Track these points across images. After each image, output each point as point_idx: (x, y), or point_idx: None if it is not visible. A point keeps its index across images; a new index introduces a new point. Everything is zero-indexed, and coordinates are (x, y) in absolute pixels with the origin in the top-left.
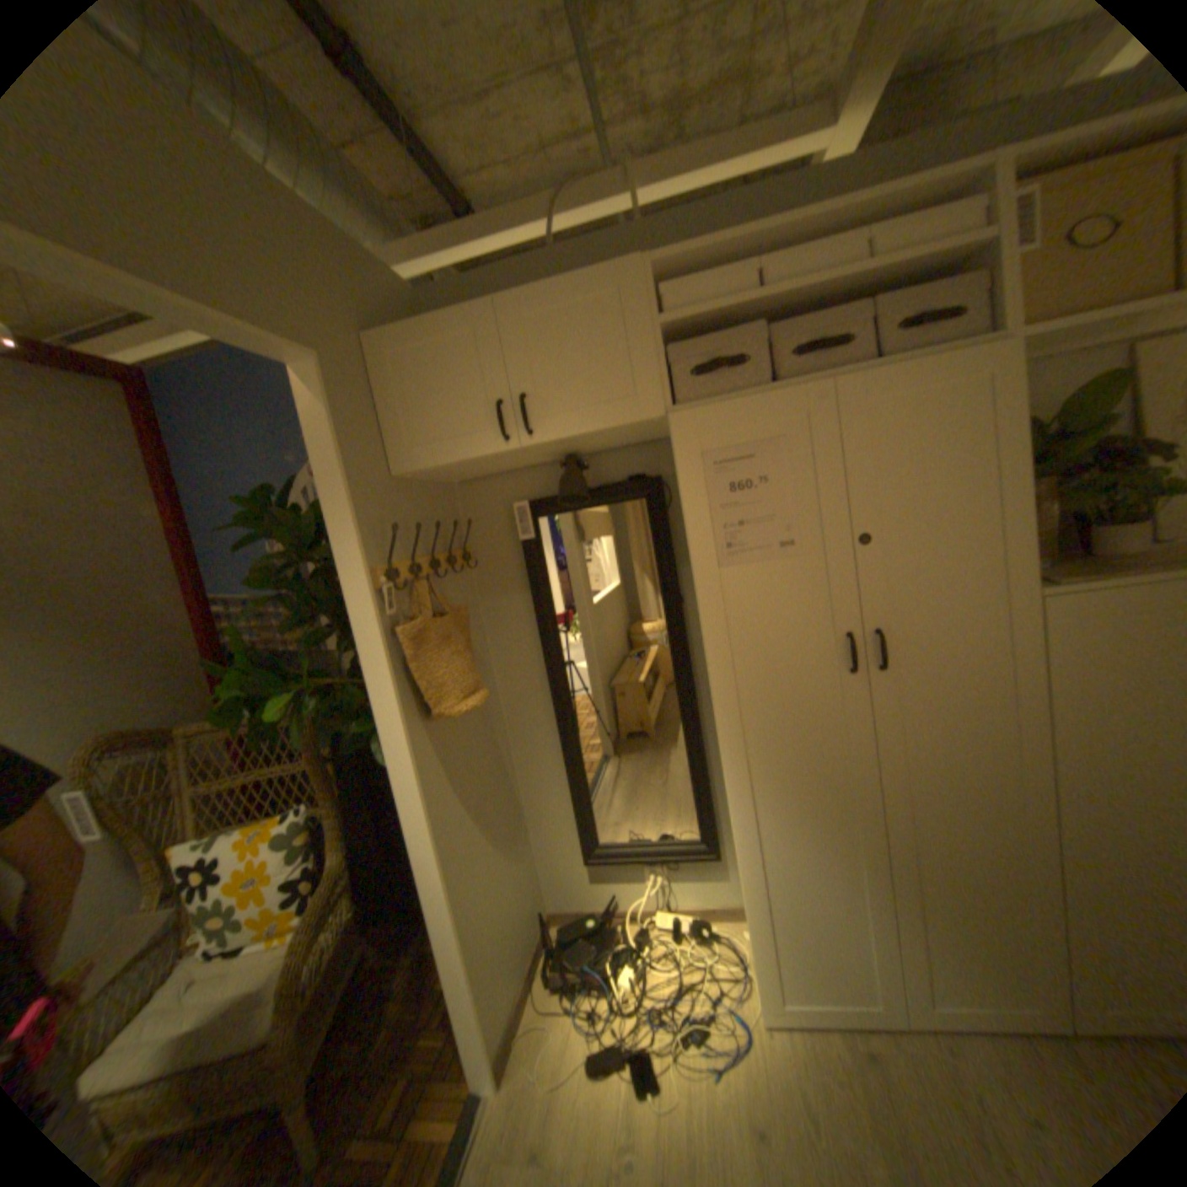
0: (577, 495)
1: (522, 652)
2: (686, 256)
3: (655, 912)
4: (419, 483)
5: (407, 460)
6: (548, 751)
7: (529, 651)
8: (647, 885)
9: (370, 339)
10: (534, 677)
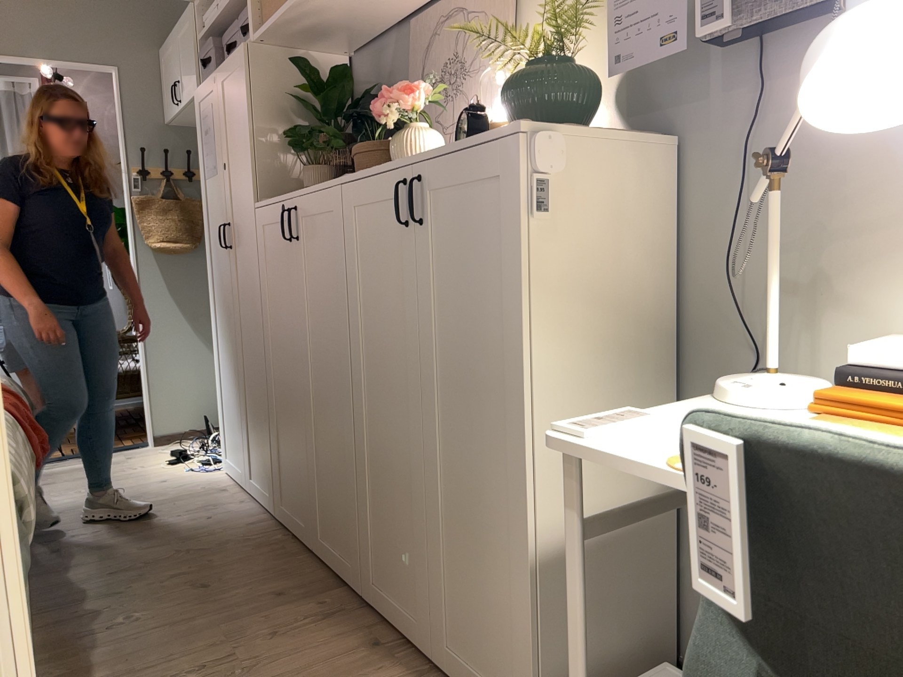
0: None
1: None
2: None
3: None
4: (190, 128)
5: (165, 115)
6: None
7: None
8: None
9: (159, 53)
10: None
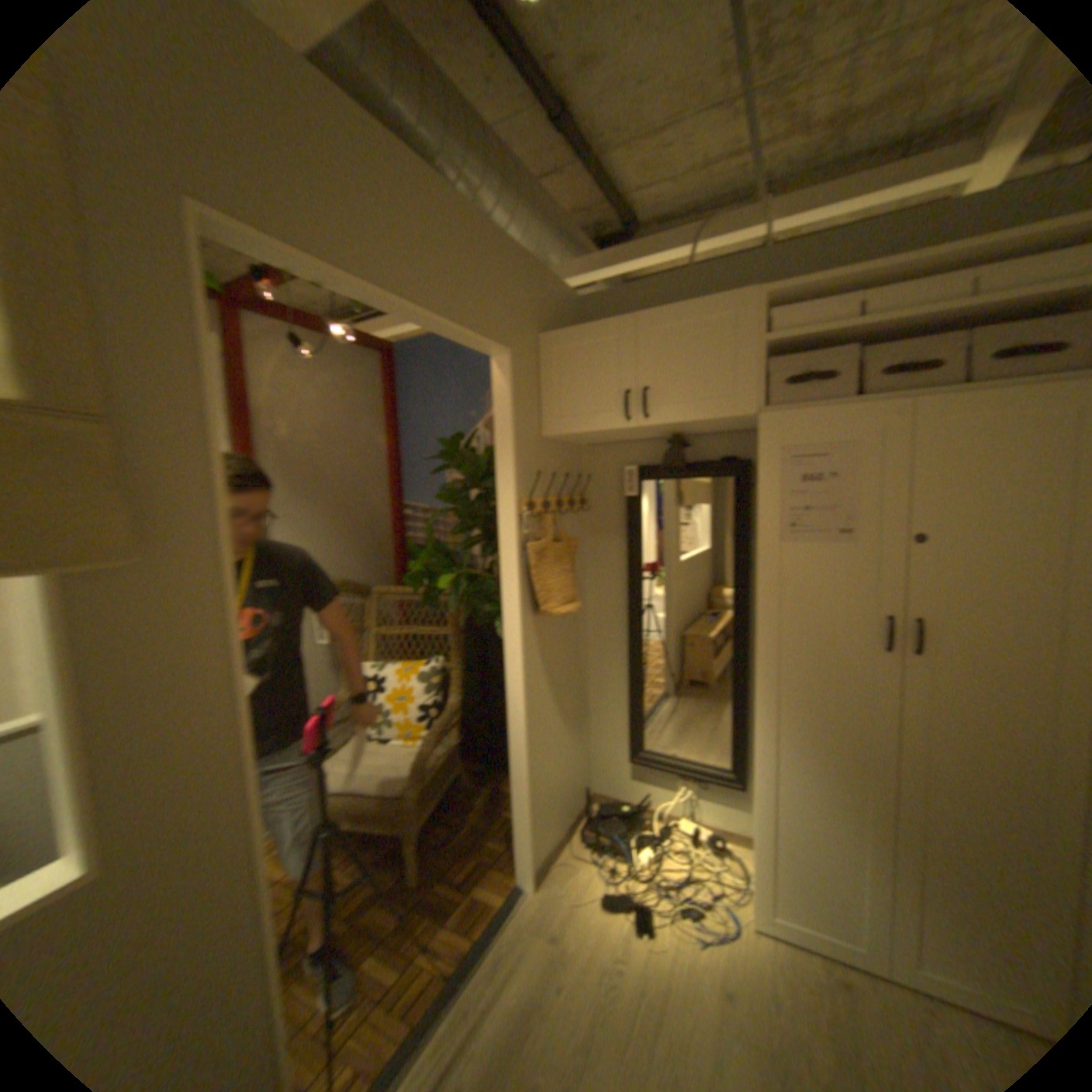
0: (675, 468)
1: (610, 584)
2: (797, 289)
3: (680, 818)
4: (557, 444)
5: (553, 428)
6: (617, 666)
7: (616, 585)
8: (677, 795)
9: (543, 340)
10: (616, 605)
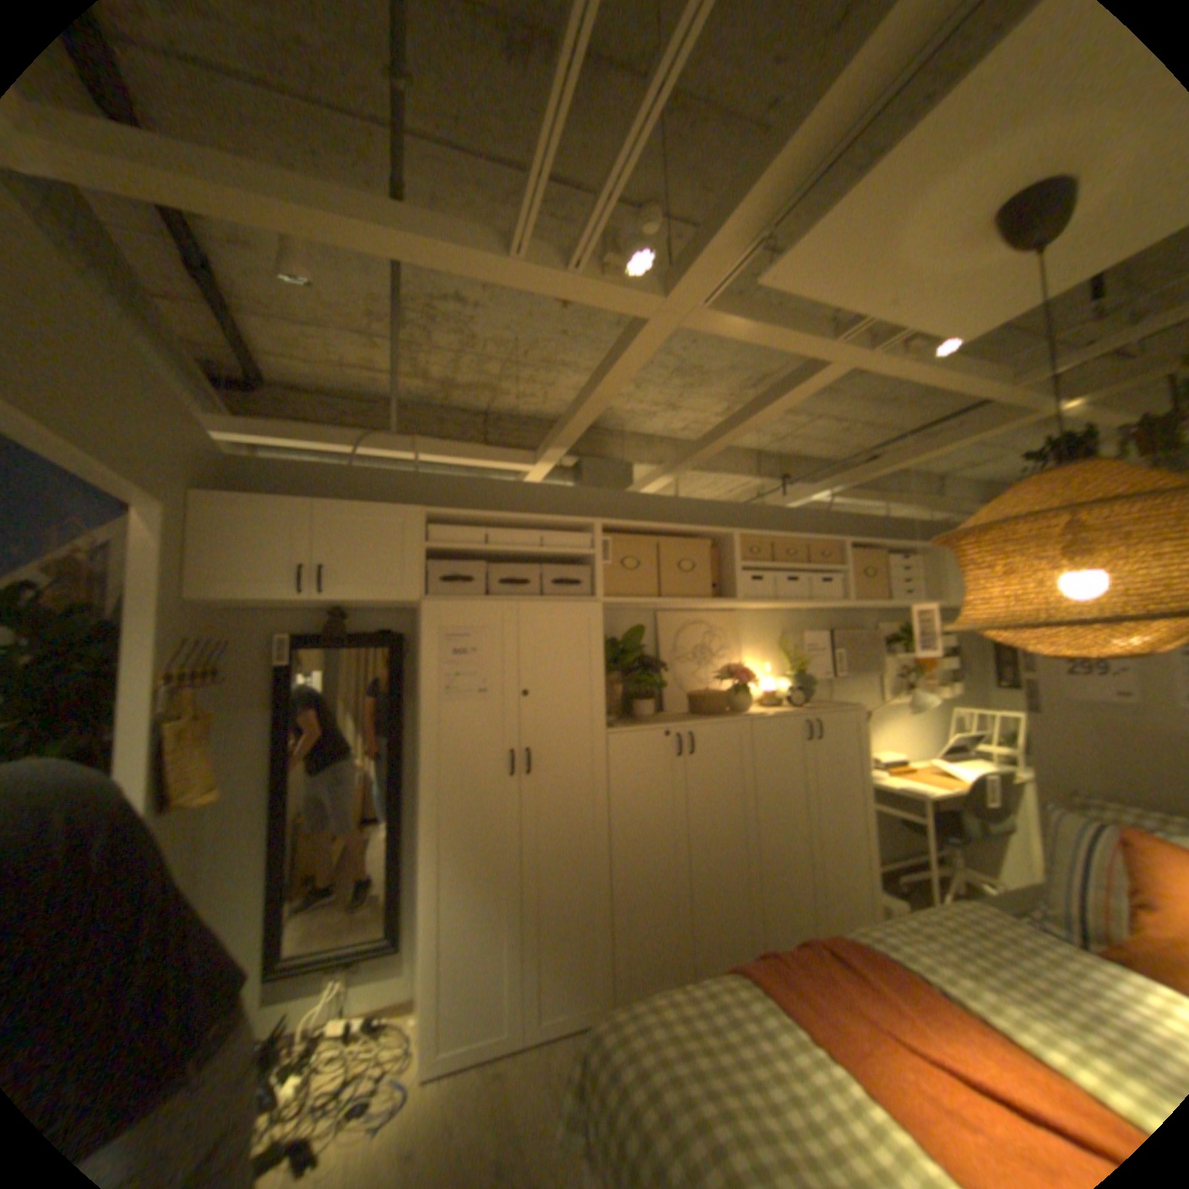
0: (335, 636)
1: (247, 764)
2: (448, 514)
3: (328, 1018)
4: (199, 605)
5: (204, 589)
6: (250, 862)
7: (255, 763)
8: (326, 990)
9: (199, 495)
10: (254, 787)
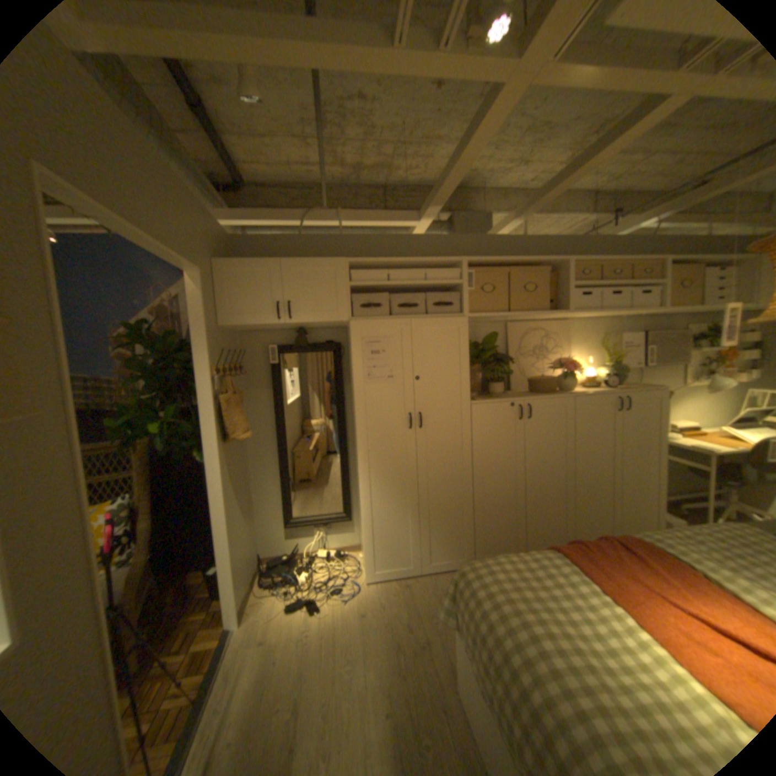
0: (302, 346)
1: (263, 419)
2: (362, 262)
3: (318, 549)
4: (227, 330)
5: (228, 320)
6: (271, 470)
7: (267, 418)
8: (315, 536)
9: (217, 262)
10: (268, 431)
